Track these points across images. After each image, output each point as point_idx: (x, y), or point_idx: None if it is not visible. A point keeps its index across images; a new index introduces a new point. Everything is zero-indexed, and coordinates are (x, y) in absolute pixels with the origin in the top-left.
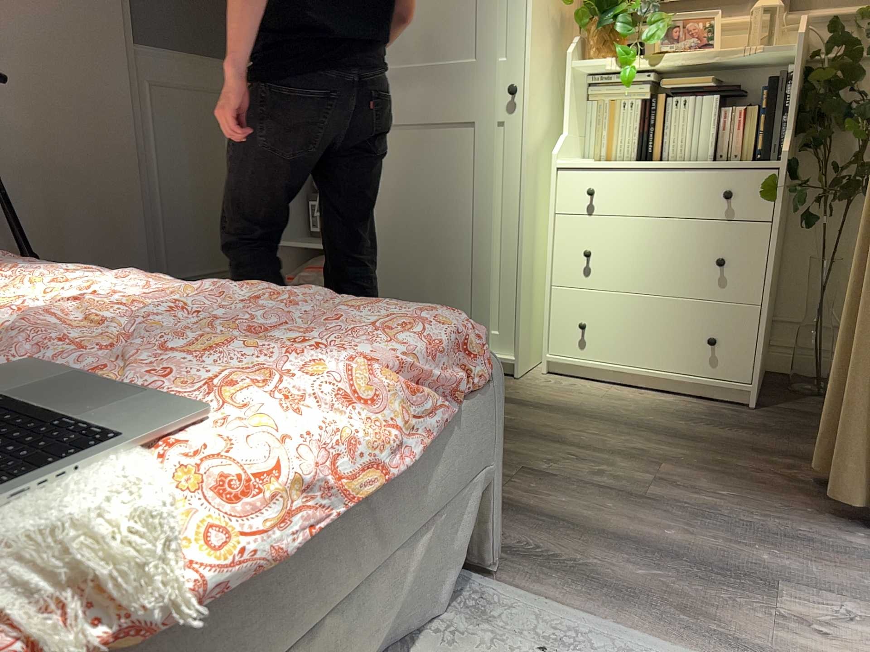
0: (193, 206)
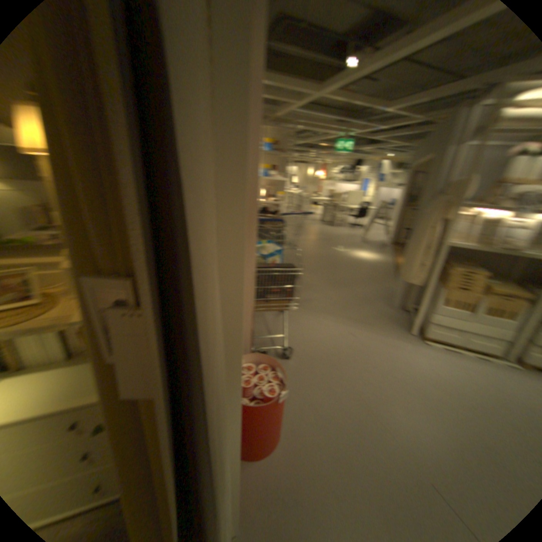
0: None
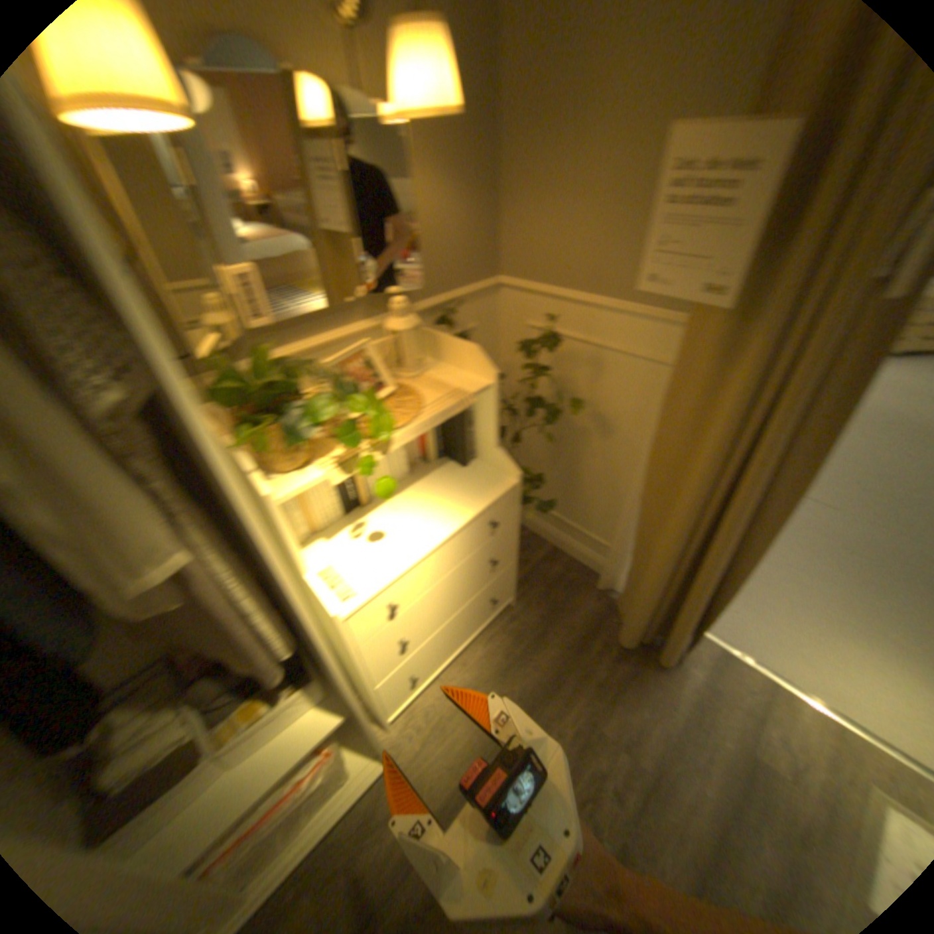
0: None
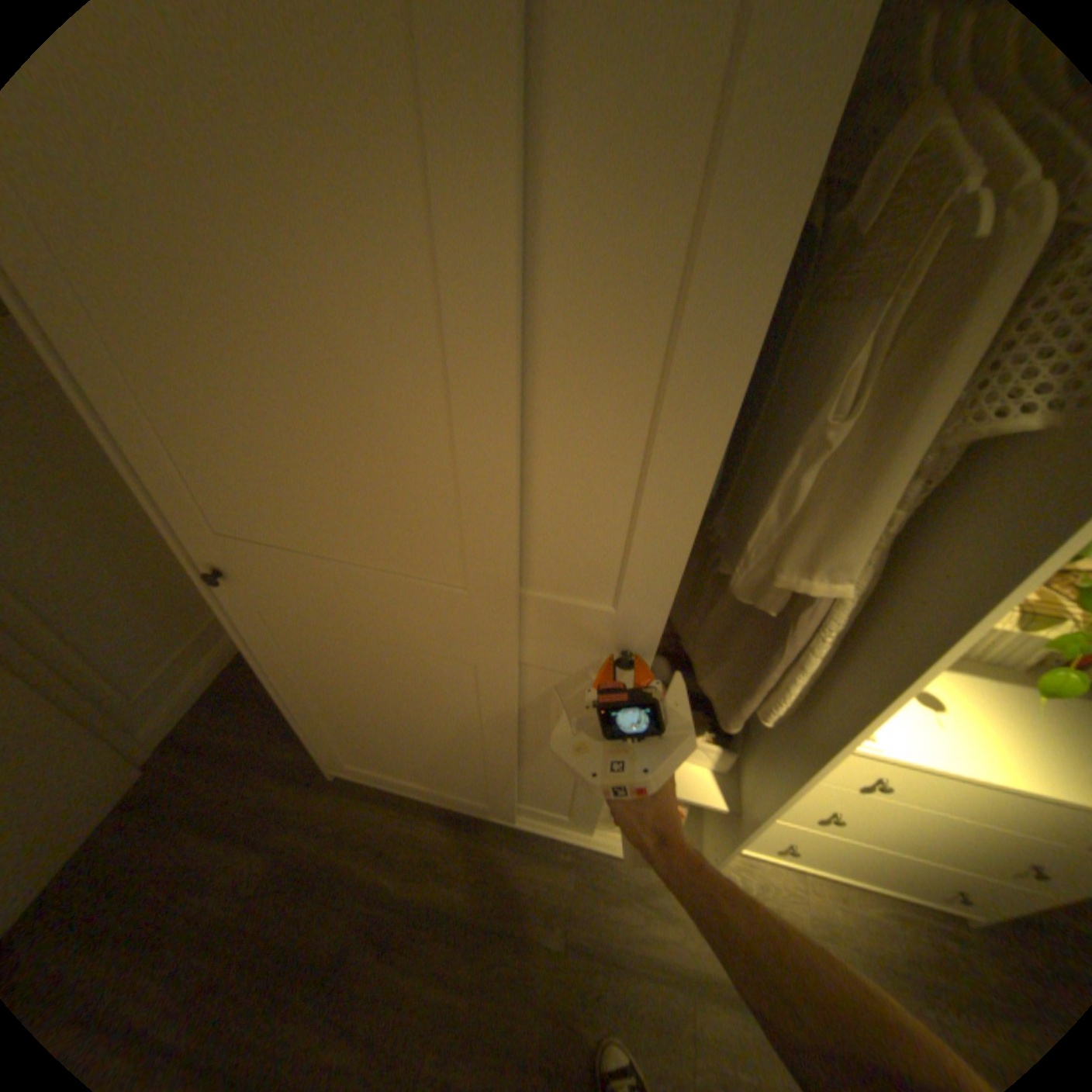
0: (117, 595)
